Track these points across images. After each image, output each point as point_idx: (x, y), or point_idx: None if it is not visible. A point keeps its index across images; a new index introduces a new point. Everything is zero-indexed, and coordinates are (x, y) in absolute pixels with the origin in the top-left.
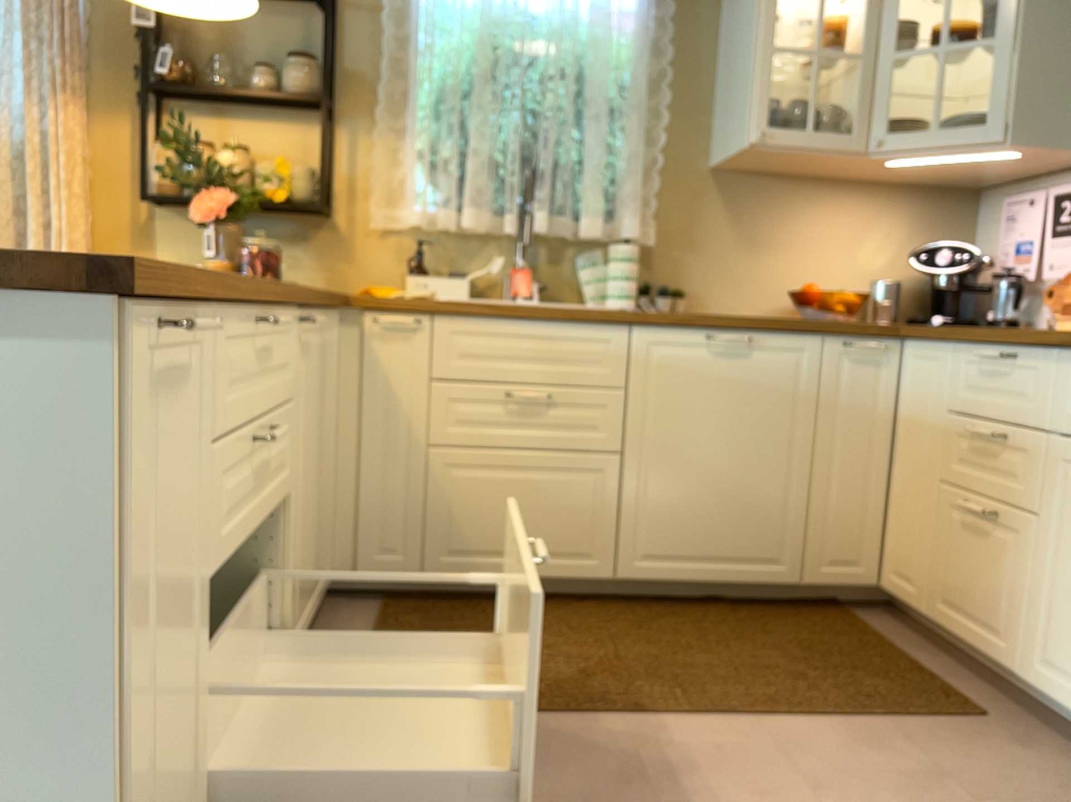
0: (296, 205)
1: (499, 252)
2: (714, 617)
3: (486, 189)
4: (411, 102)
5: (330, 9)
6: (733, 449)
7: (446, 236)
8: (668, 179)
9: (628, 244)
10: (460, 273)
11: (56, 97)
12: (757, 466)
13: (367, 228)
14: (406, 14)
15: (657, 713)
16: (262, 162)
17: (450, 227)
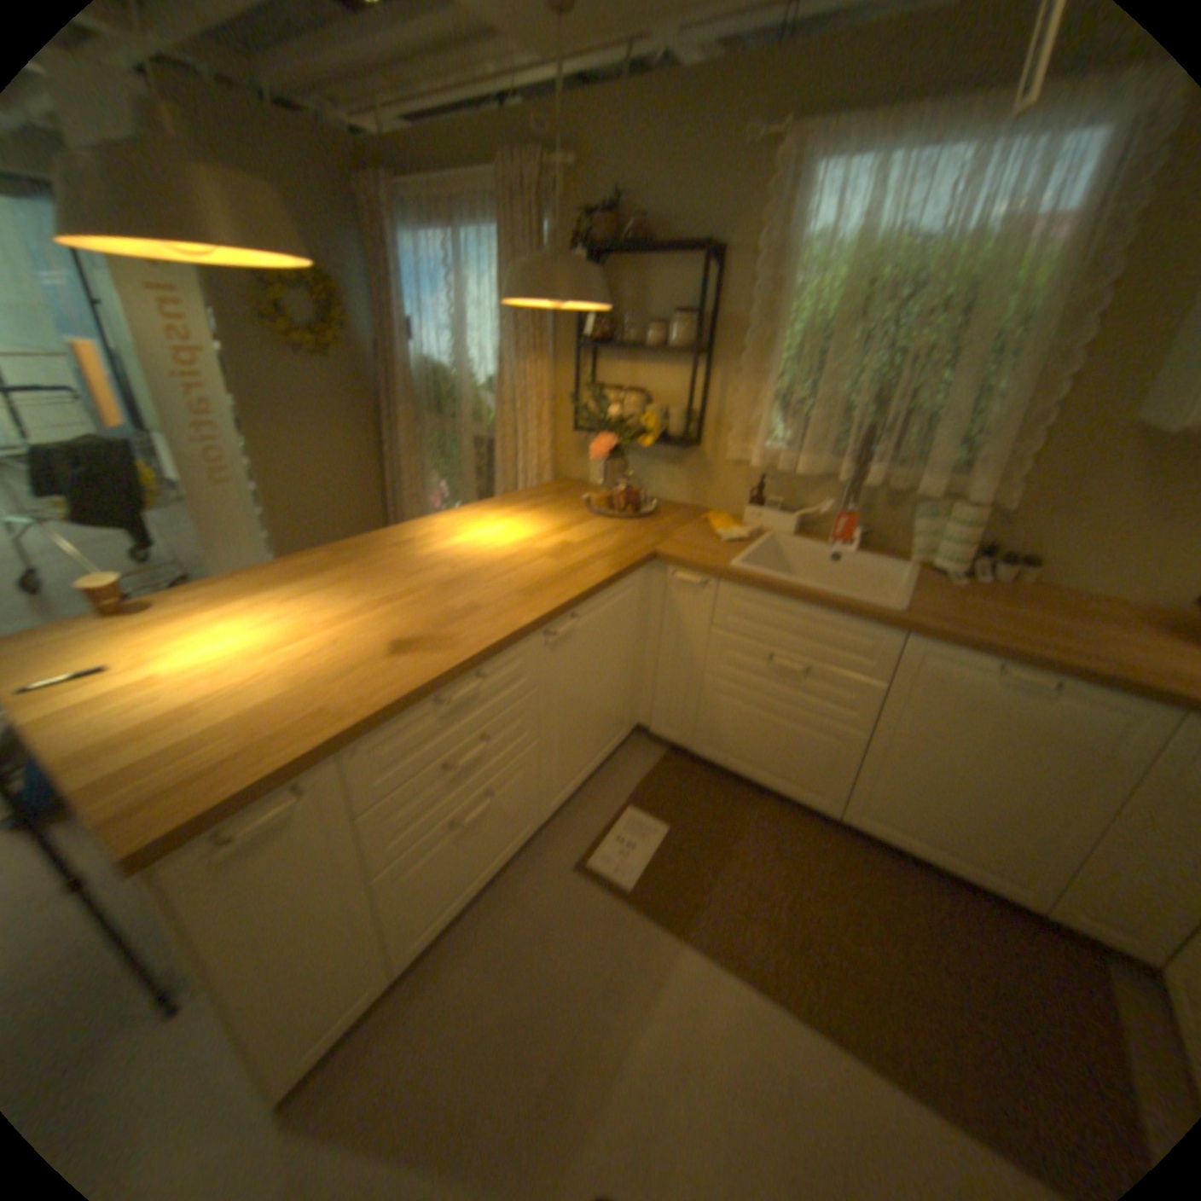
0: (670, 439)
1: (836, 492)
2: (925, 898)
3: (826, 439)
4: (775, 346)
5: (706, 267)
6: (999, 777)
7: (789, 472)
8: (1061, 432)
9: (982, 500)
10: (792, 510)
11: (526, 358)
12: (1025, 803)
13: (724, 459)
14: (784, 254)
15: (776, 1001)
16: (654, 399)
17: (787, 470)
